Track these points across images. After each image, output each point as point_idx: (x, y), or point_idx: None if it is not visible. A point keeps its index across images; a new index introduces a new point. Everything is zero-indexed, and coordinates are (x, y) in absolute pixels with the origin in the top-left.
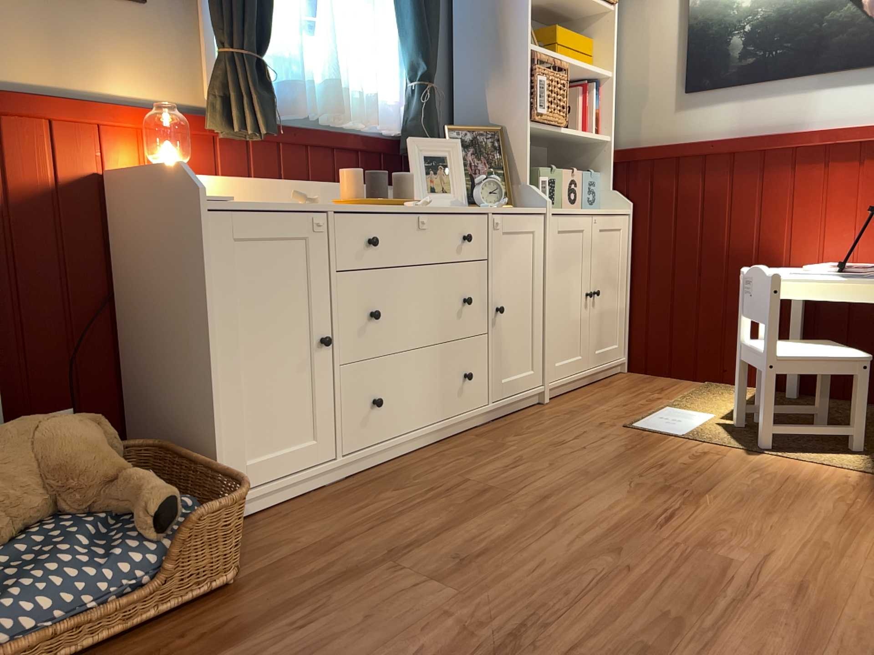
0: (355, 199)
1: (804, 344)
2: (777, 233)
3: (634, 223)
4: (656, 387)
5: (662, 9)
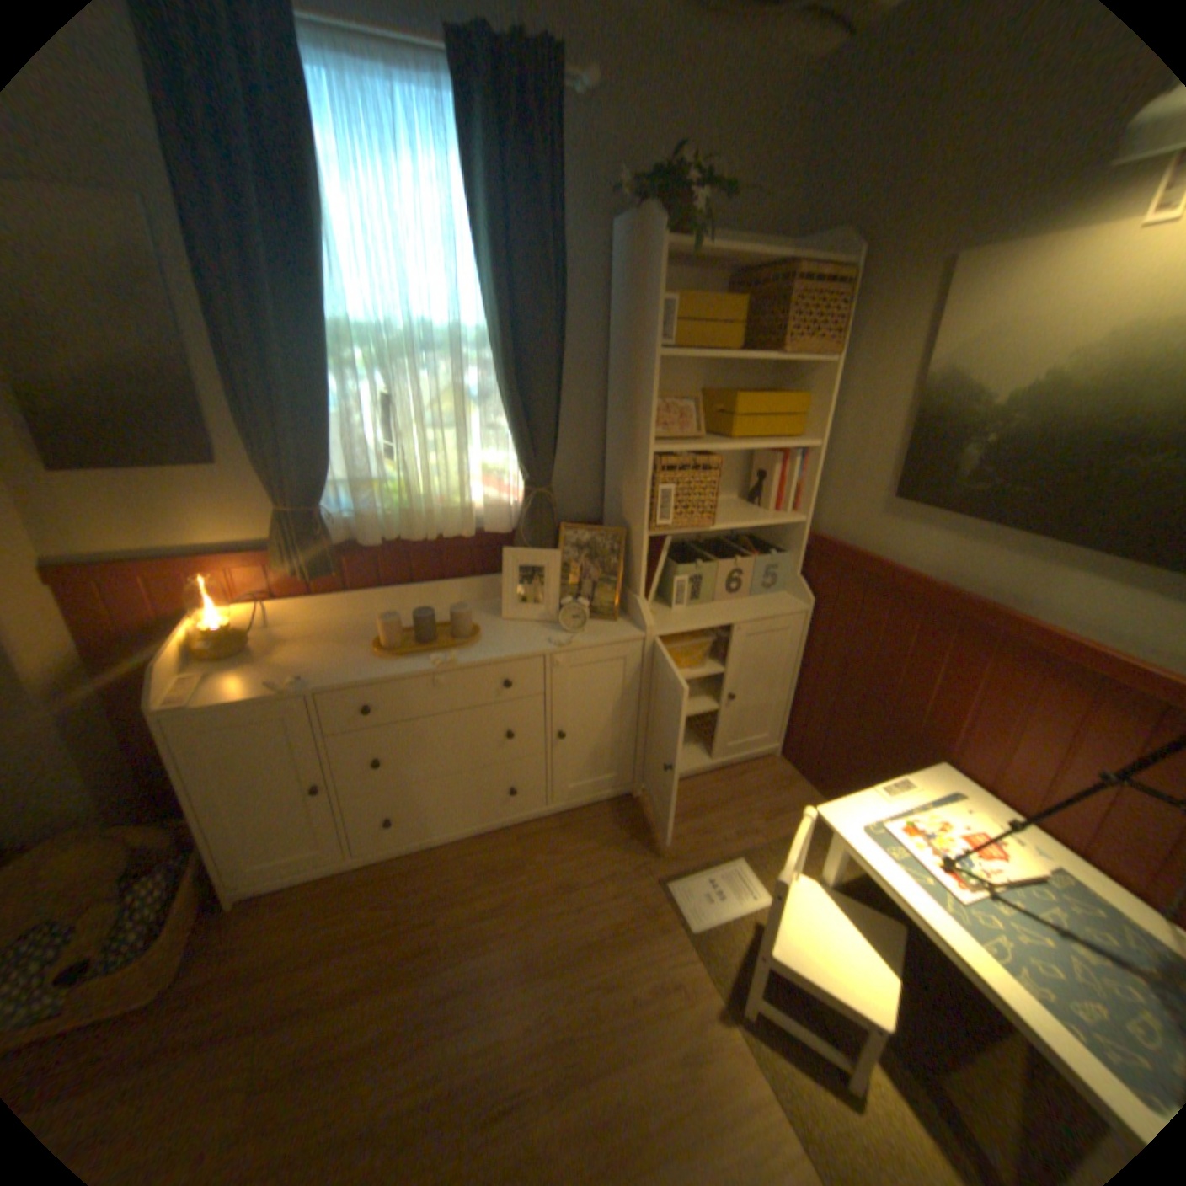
0: (383, 650)
1: (855, 933)
2: (957, 724)
3: (814, 622)
4: (778, 806)
5: (899, 370)
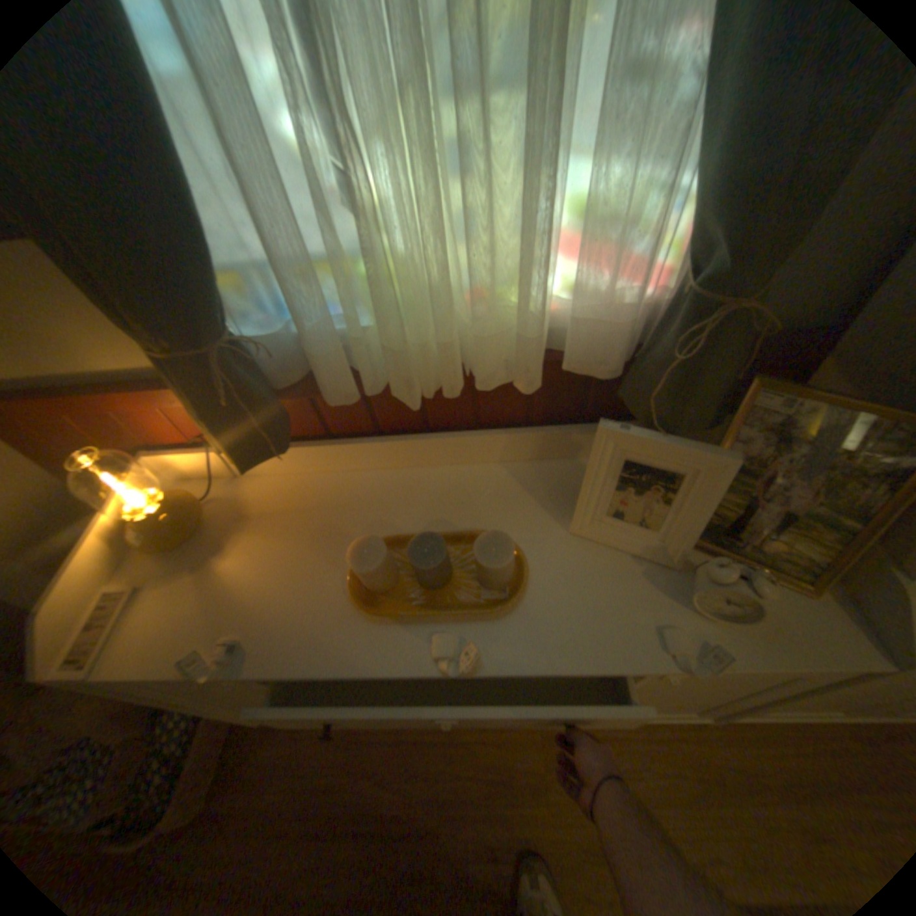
0: (363, 596)
1: None
2: None
3: None
4: None
5: None
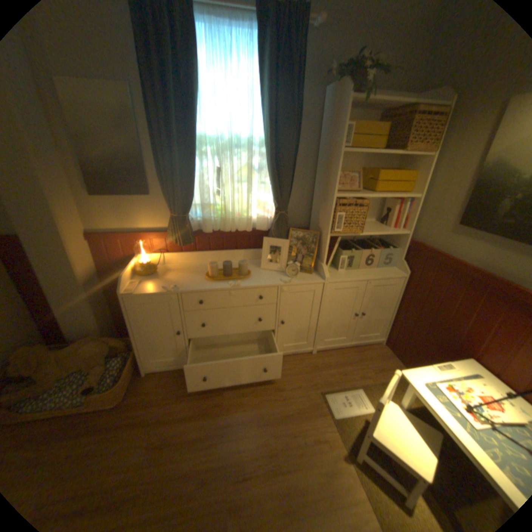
0: (210, 277)
1: (415, 432)
2: (481, 340)
3: (408, 282)
4: (382, 367)
5: (468, 160)
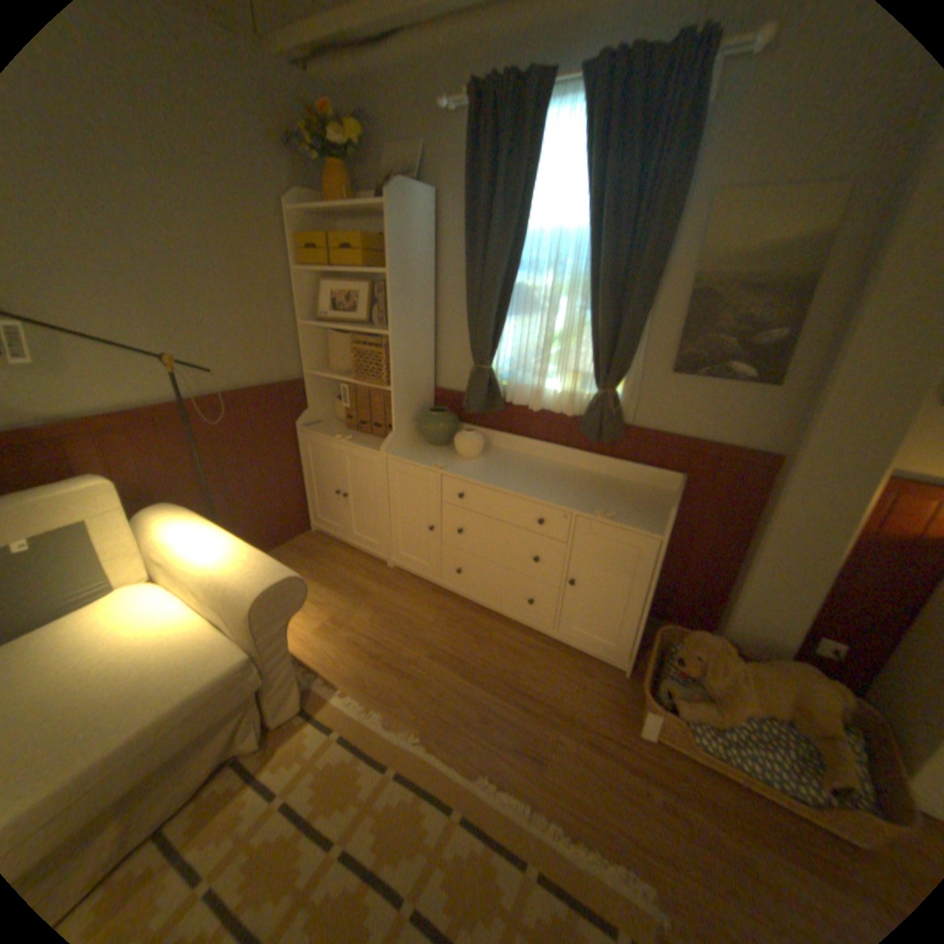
0: None
1: None
2: None
3: None
4: None
5: None
